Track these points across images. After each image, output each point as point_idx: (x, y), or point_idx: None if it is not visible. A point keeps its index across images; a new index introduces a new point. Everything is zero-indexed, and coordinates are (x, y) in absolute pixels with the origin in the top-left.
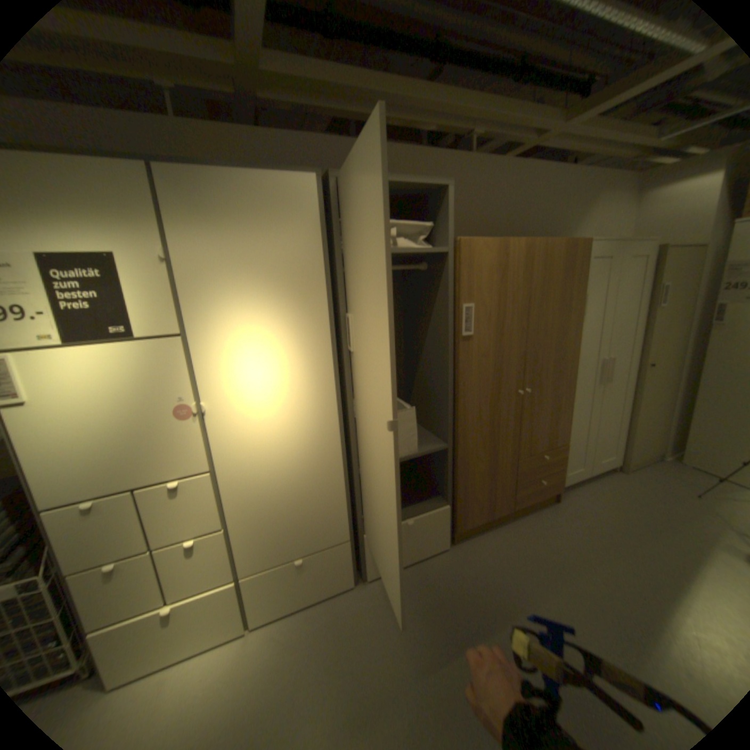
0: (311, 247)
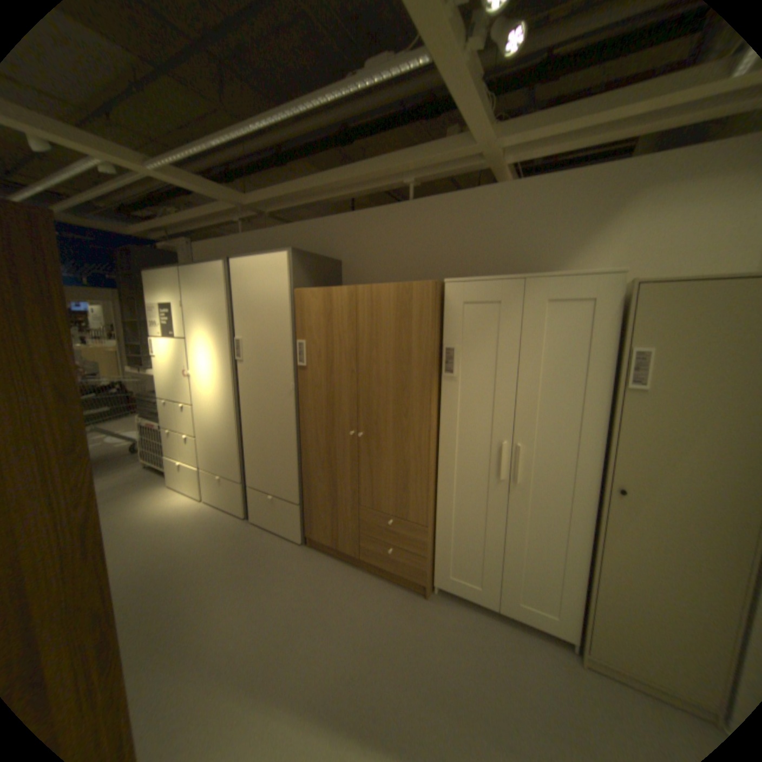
0: (221, 299)
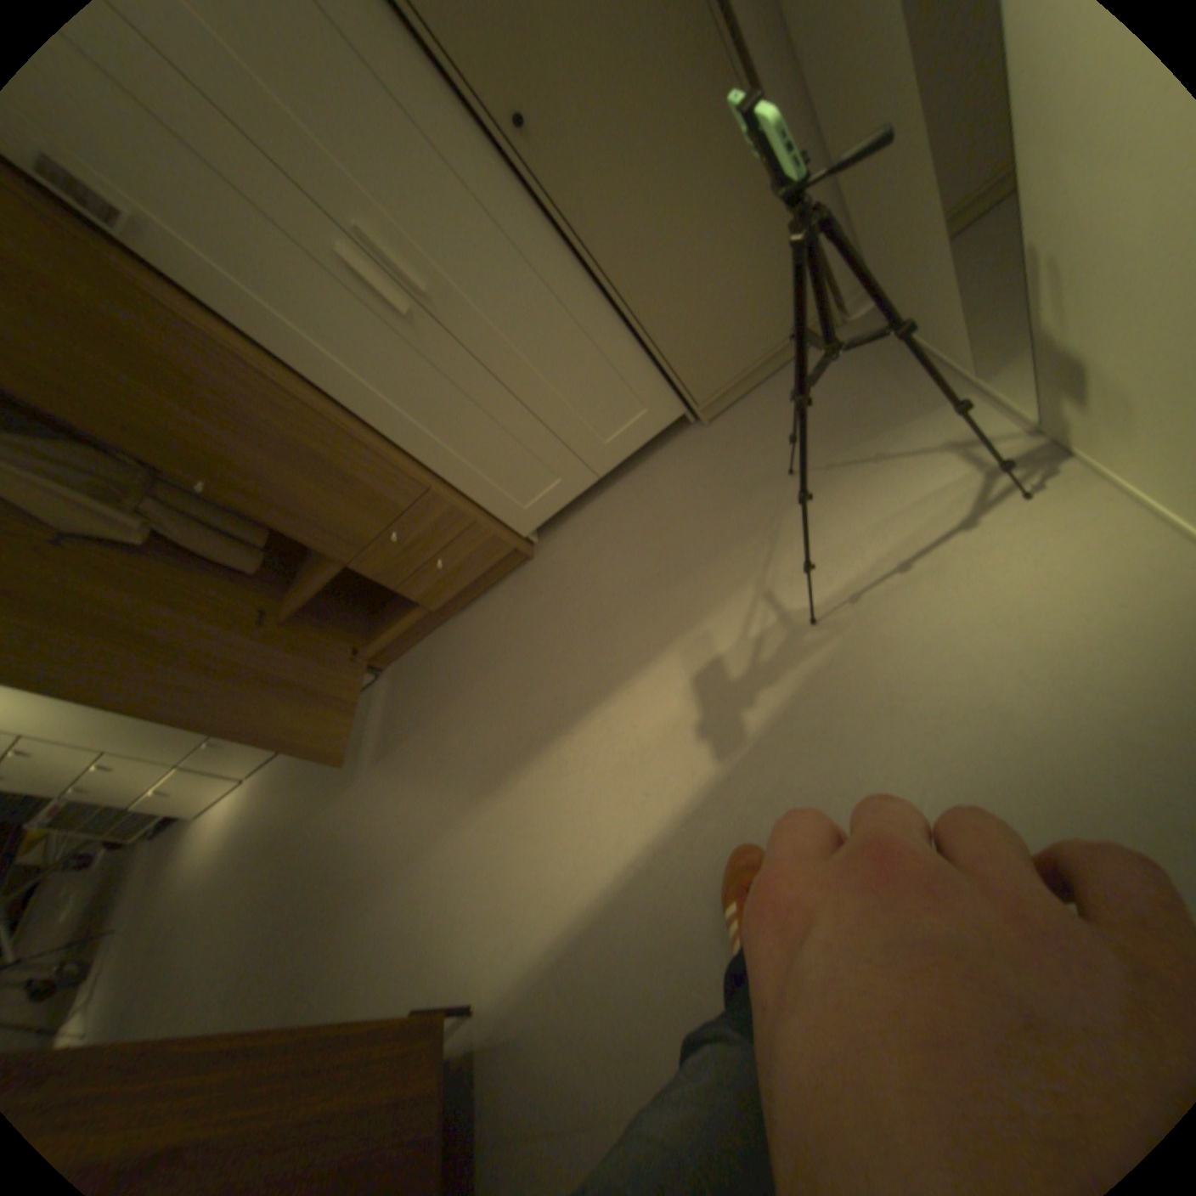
0: None
